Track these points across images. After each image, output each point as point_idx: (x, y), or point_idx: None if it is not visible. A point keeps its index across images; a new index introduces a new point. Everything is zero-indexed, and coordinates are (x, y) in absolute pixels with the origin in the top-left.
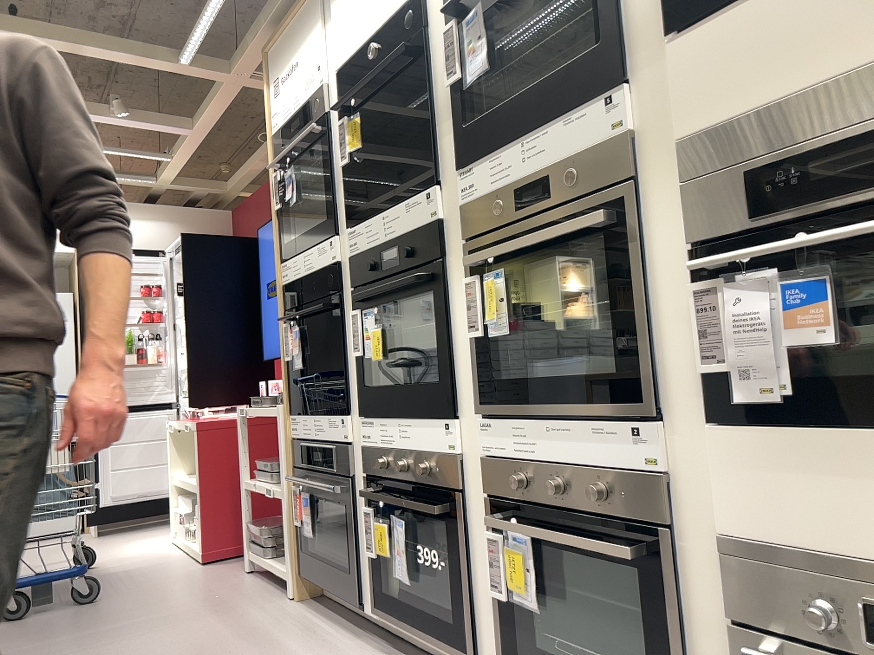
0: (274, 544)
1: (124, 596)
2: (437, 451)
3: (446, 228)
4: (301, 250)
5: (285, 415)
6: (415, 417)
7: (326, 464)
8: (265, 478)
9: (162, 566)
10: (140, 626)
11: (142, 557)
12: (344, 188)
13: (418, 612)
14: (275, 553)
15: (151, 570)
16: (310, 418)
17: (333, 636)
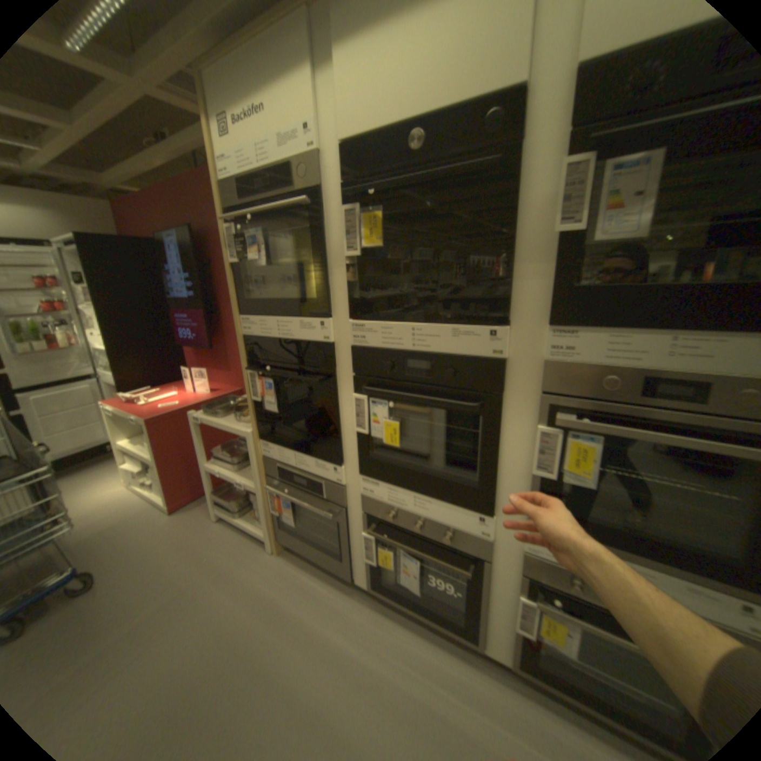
0: (239, 508)
1: (117, 574)
2: (465, 530)
3: (511, 369)
4: (272, 314)
5: (256, 440)
6: (439, 499)
7: (312, 489)
8: (222, 463)
9: (132, 524)
10: (156, 619)
11: (105, 512)
12: (348, 278)
13: (421, 606)
14: (239, 514)
15: (123, 530)
16: (290, 452)
17: (329, 599)
